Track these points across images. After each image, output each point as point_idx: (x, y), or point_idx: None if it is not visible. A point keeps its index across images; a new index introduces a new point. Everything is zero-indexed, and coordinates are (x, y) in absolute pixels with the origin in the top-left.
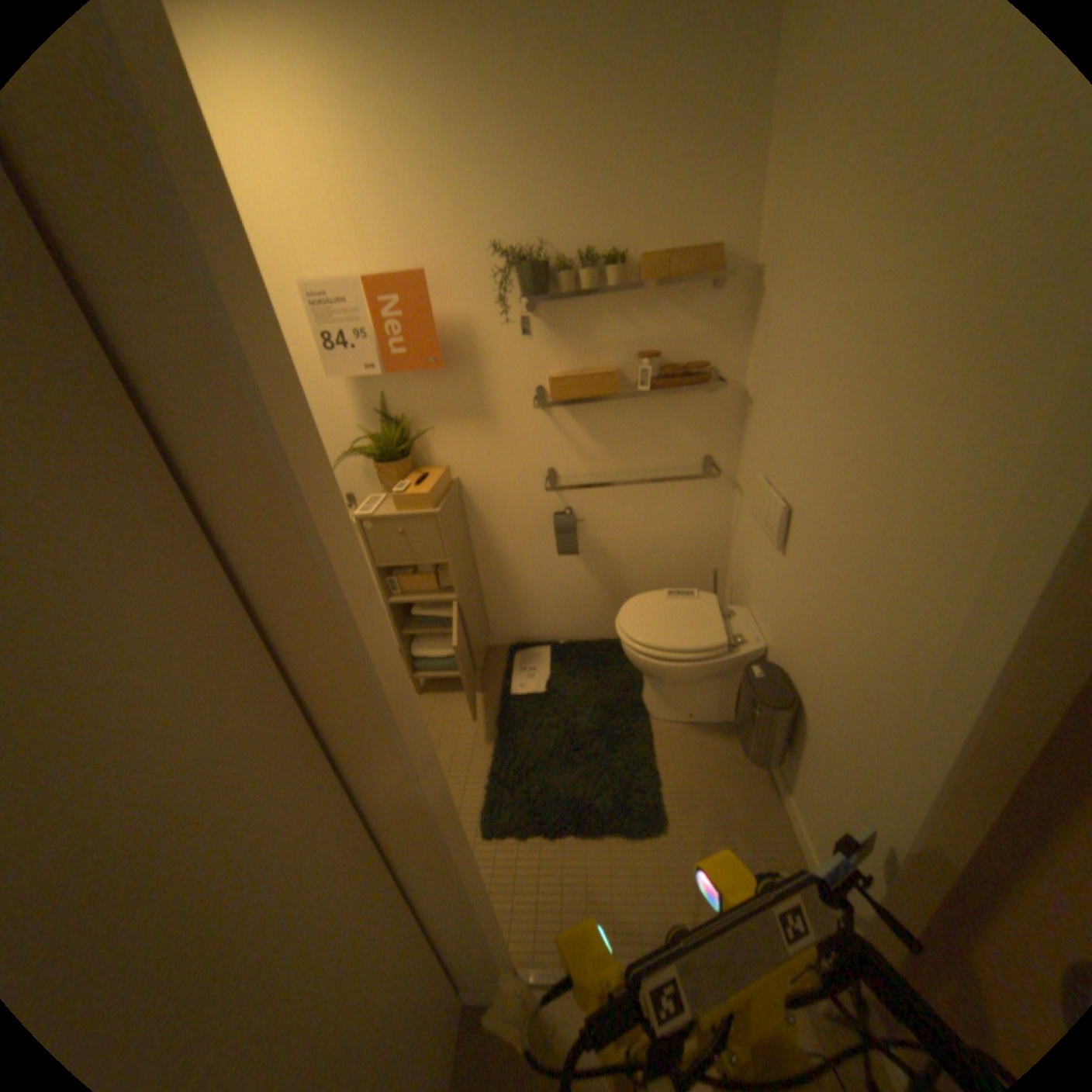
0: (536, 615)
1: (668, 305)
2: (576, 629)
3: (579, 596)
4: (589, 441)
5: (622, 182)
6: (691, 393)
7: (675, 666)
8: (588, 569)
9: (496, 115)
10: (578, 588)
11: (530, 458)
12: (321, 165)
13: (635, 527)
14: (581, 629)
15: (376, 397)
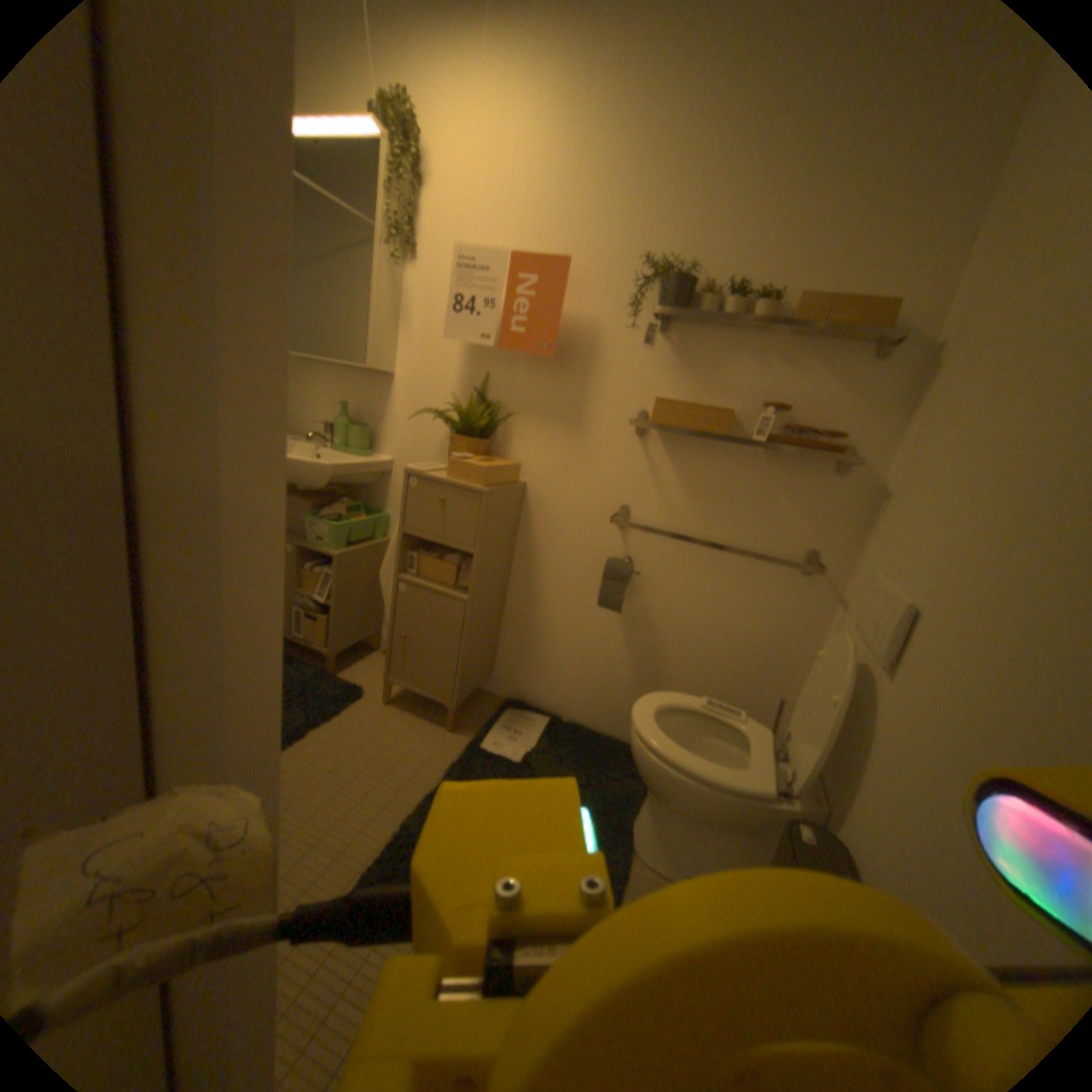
0: (550, 673)
1: (819, 357)
2: (589, 711)
3: (606, 669)
4: (679, 485)
5: (804, 219)
6: (819, 465)
7: (691, 781)
8: (628, 639)
9: (694, 136)
10: (609, 658)
11: (608, 484)
12: (520, 154)
13: (700, 607)
14: (595, 713)
15: (482, 373)
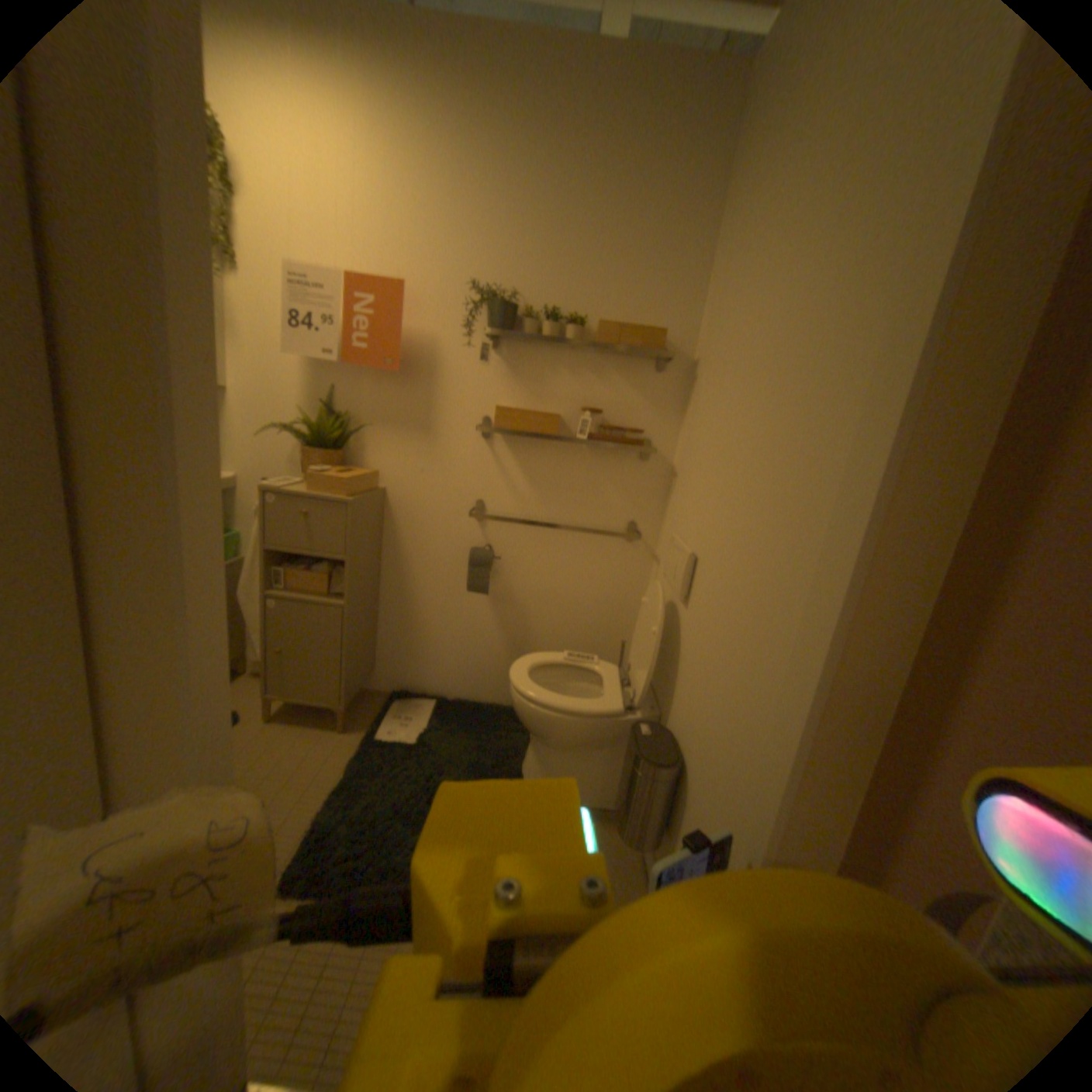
0: (431, 659)
1: (617, 370)
2: (471, 685)
3: (482, 645)
4: (524, 478)
5: (593, 261)
6: (627, 454)
7: (562, 714)
8: (497, 615)
9: (500, 182)
10: (483, 635)
11: (463, 482)
12: (339, 177)
13: (553, 579)
14: (477, 686)
15: (326, 385)
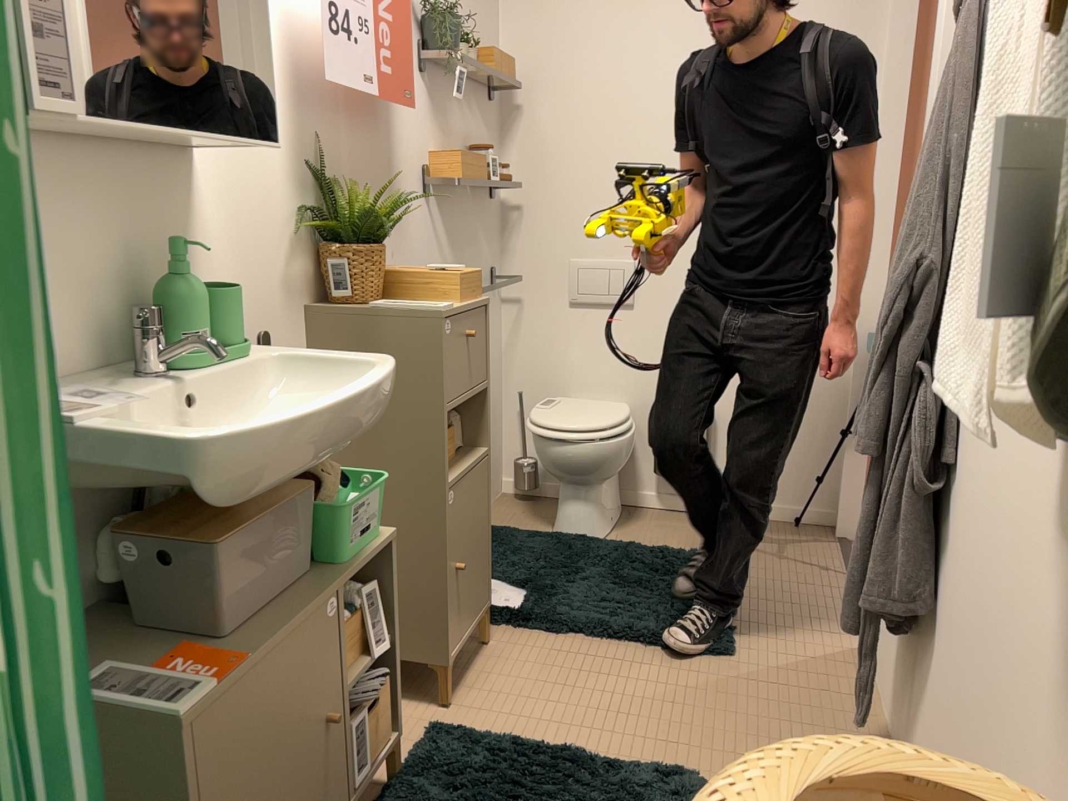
0: None
1: (475, 107)
2: None
3: None
4: (448, 244)
5: None
6: (485, 198)
7: (632, 434)
8: None
9: None
10: None
11: (419, 264)
12: None
13: None
14: None
15: (312, 140)
